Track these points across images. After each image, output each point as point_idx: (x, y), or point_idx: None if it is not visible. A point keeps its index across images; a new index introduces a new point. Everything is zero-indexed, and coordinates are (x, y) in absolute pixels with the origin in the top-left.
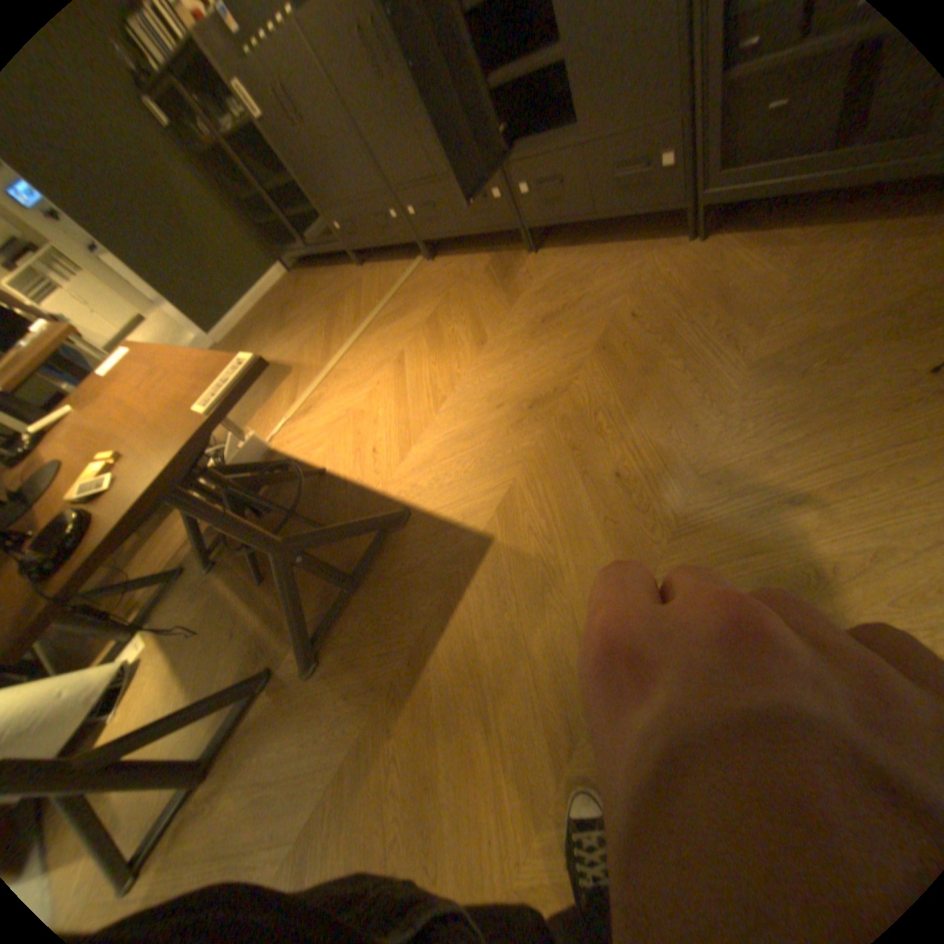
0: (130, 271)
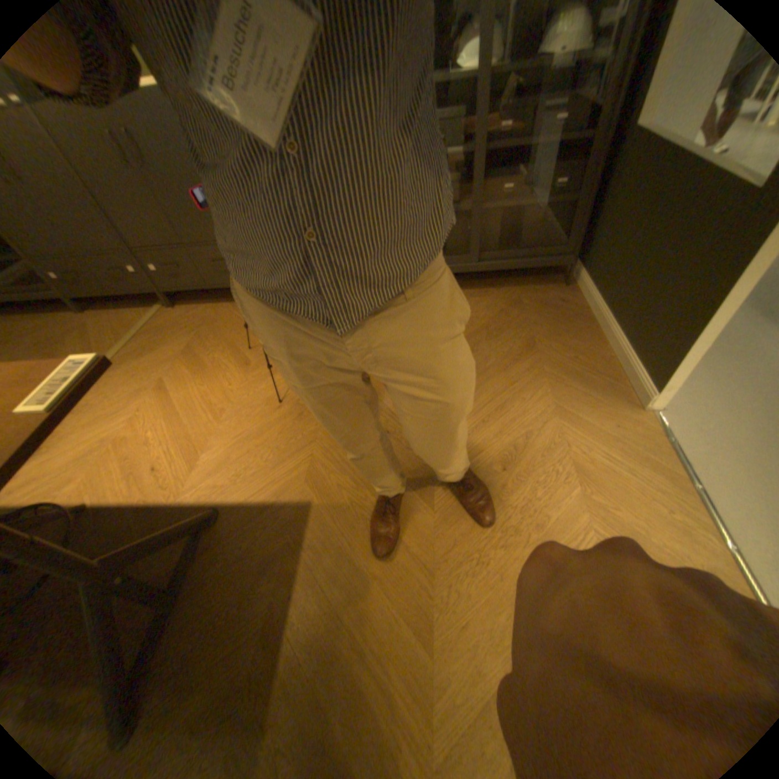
0: None
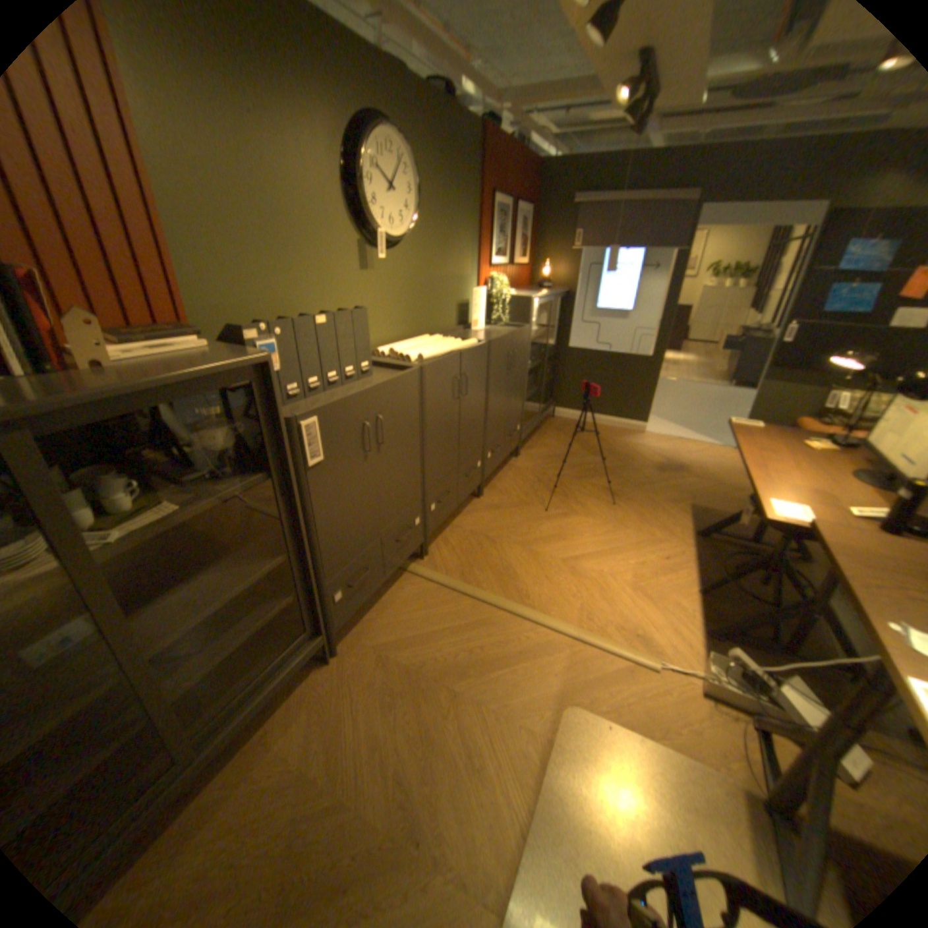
0: None
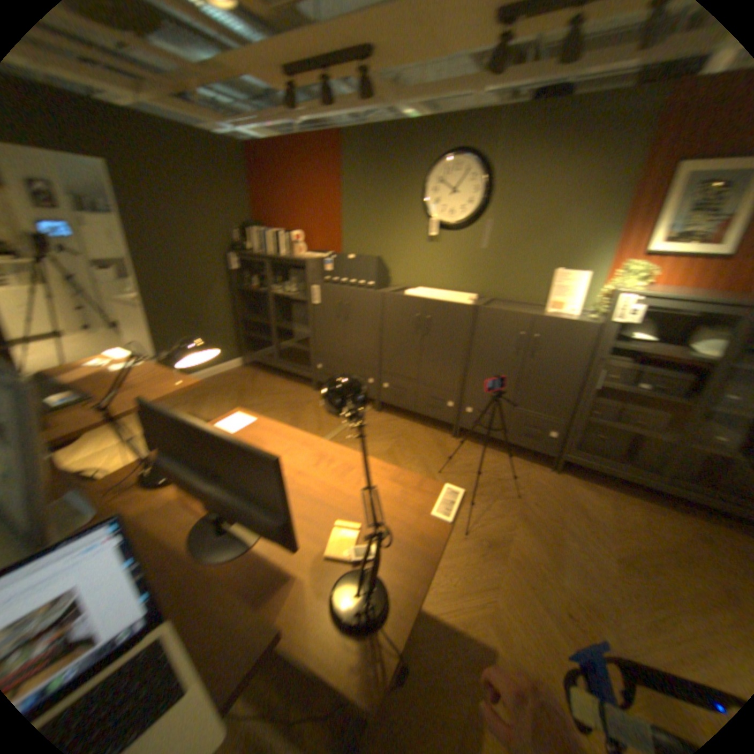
0: (141, 322)
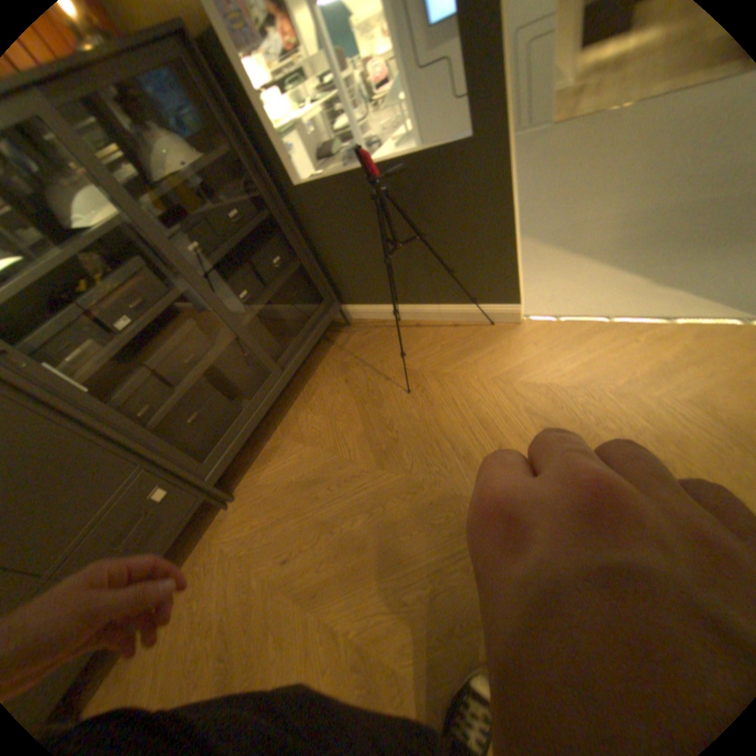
0: None
